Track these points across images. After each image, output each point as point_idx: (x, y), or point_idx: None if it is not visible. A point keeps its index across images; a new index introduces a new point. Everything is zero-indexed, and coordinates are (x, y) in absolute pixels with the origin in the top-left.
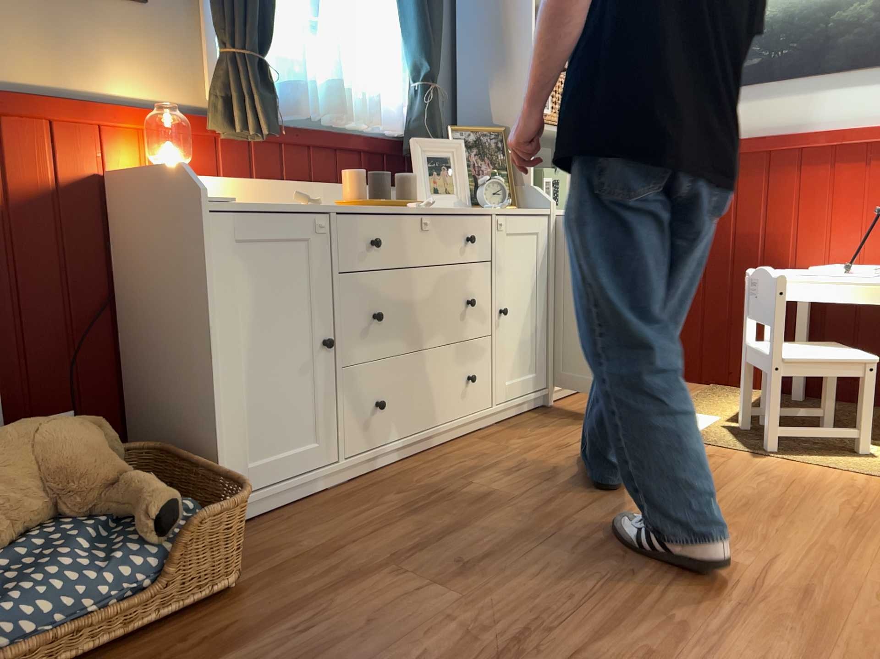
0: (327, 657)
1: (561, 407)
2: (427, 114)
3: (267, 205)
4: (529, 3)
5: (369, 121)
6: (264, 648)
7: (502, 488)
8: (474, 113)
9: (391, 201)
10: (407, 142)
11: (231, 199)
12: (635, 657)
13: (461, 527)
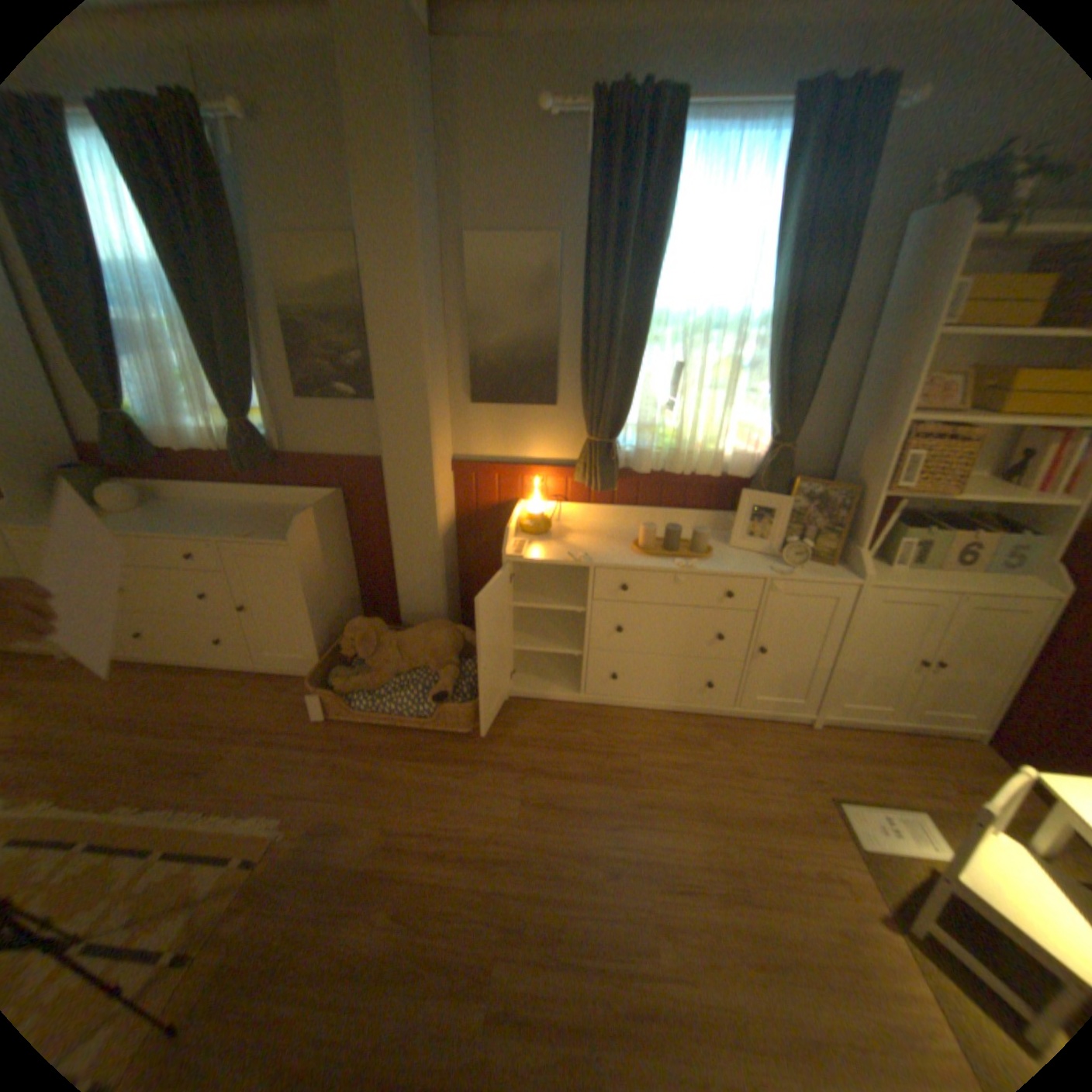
0: (448, 796)
1: (823, 738)
2: (768, 470)
3: (554, 555)
4: (919, 373)
5: (709, 472)
6: (442, 773)
7: (646, 774)
8: (851, 458)
9: (665, 555)
10: (752, 485)
11: (523, 555)
12: (517, 925)
13: (583, 781)
